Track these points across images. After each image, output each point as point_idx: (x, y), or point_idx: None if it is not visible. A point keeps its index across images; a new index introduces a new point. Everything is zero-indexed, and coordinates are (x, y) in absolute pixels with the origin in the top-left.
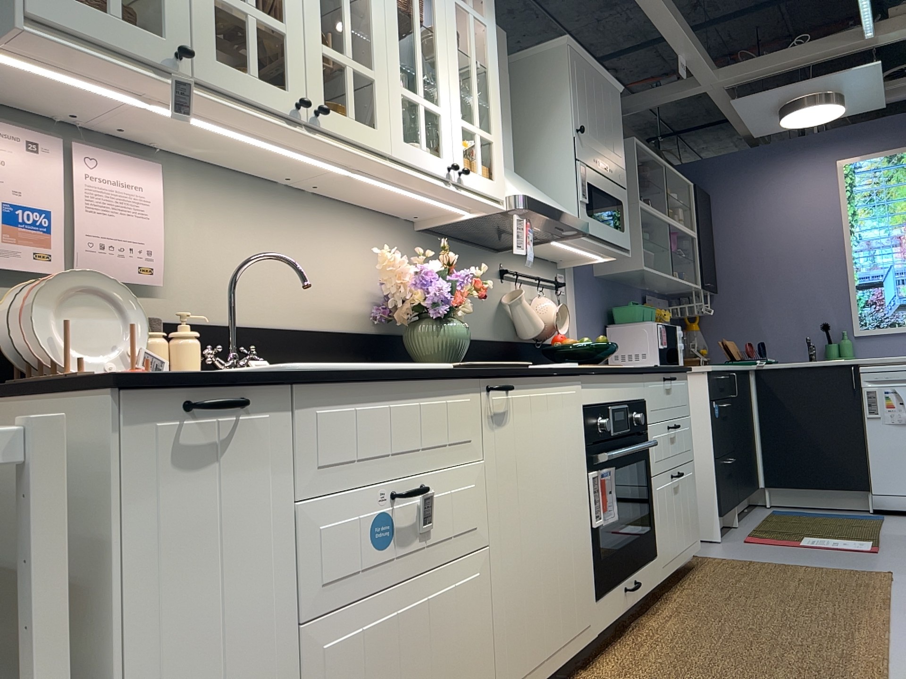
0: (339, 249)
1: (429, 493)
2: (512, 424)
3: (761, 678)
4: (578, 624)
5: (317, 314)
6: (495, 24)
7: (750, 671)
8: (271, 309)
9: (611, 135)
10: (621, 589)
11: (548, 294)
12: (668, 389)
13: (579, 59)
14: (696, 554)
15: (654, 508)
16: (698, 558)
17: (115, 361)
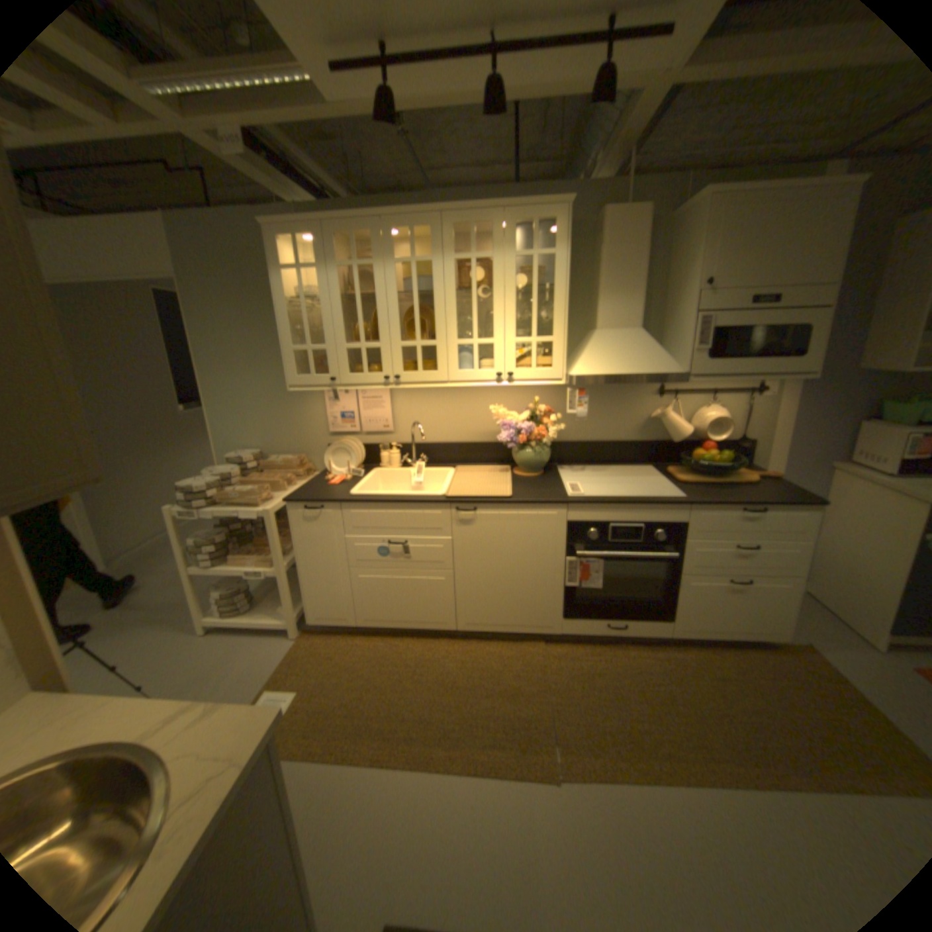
0: (488, 402)
1: (406, 545)
2: (478, 525)
3: (597, 716)
4: (537, 623)
5: (472, 435)
6: (569, 245)
7: (603, 710)
8: (446, 435)
9: (800, 256)
10: (601, 624)
11: (737, 399)
12: (751, 518)
13: (735, 198)
14: (818, 647)
15: (679, 596)
16: (802, 650)
17: (353, 469)
